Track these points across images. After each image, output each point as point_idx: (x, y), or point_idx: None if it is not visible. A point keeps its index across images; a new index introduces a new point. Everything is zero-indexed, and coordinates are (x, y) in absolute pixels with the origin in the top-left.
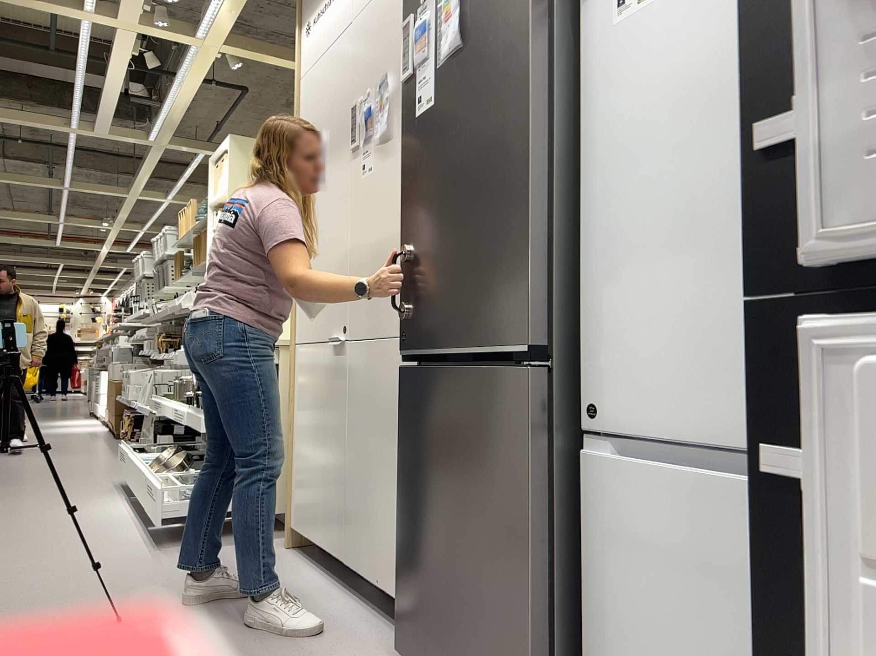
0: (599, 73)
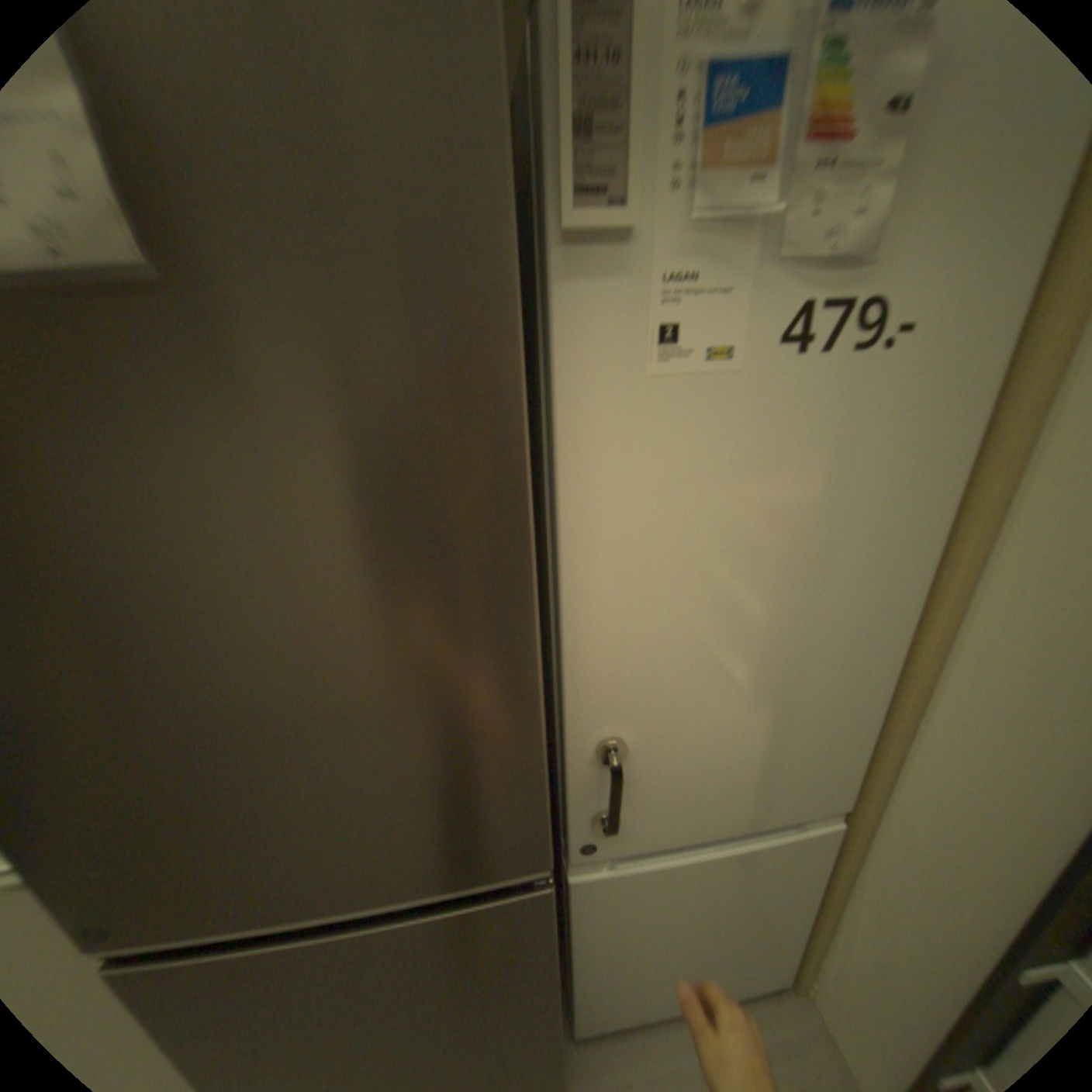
0: (598, 446)
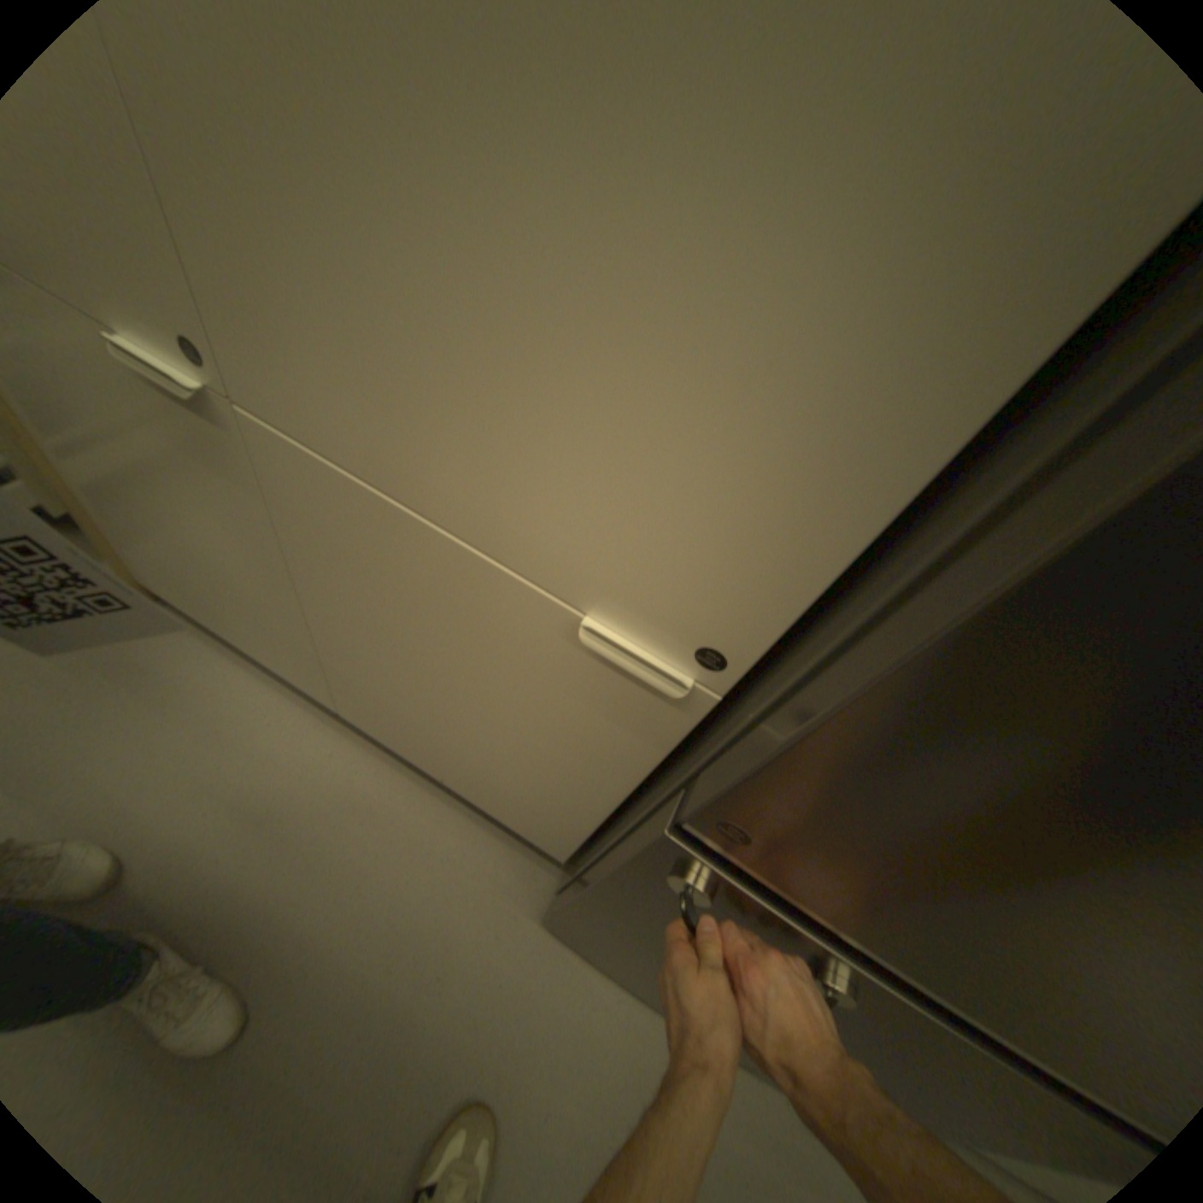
0: None
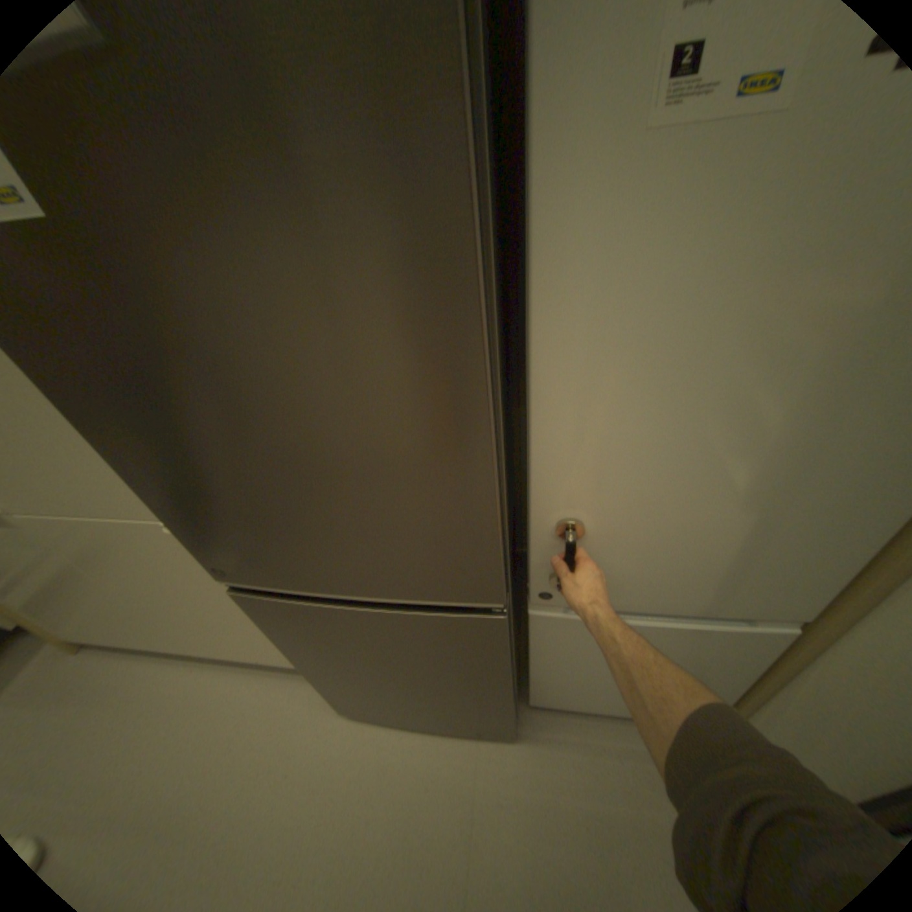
0: (577, 228)
